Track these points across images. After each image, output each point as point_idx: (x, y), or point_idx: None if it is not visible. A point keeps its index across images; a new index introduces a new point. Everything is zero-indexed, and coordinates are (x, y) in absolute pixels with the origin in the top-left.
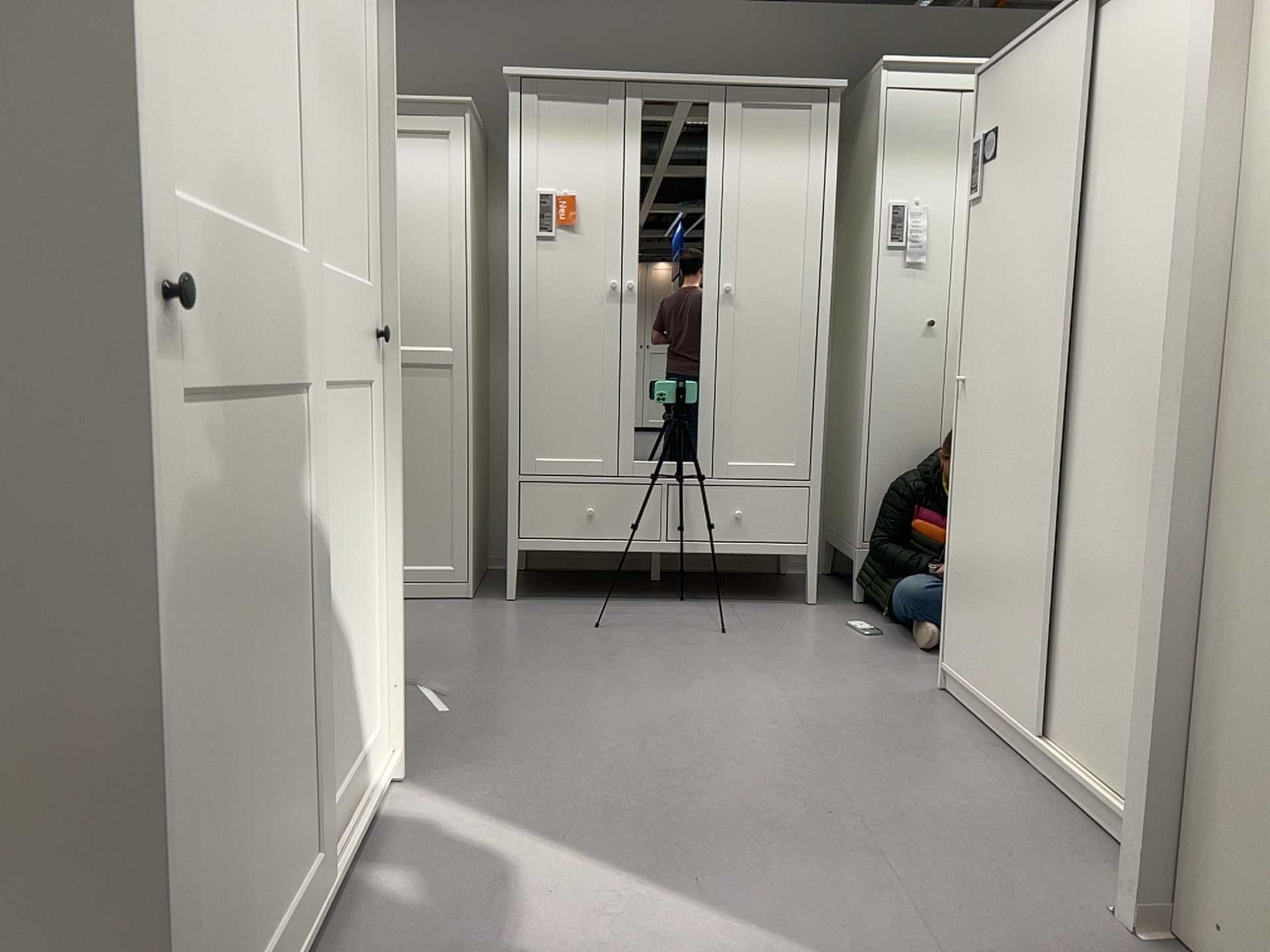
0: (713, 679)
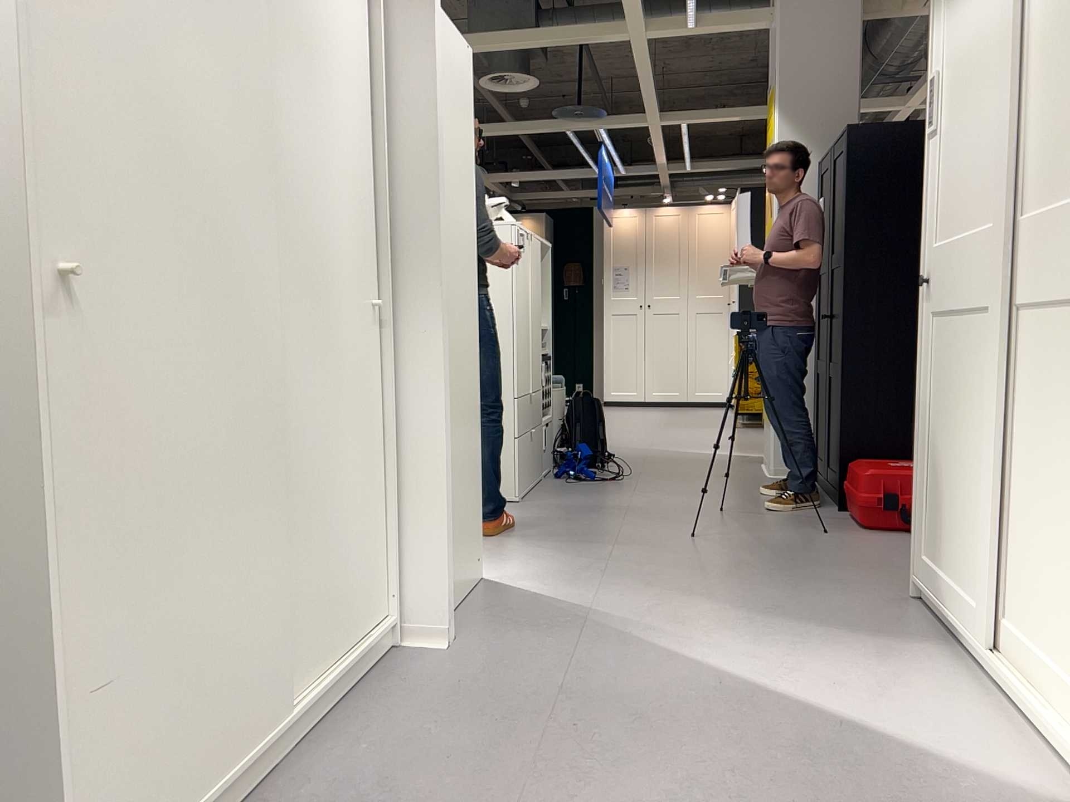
0: None
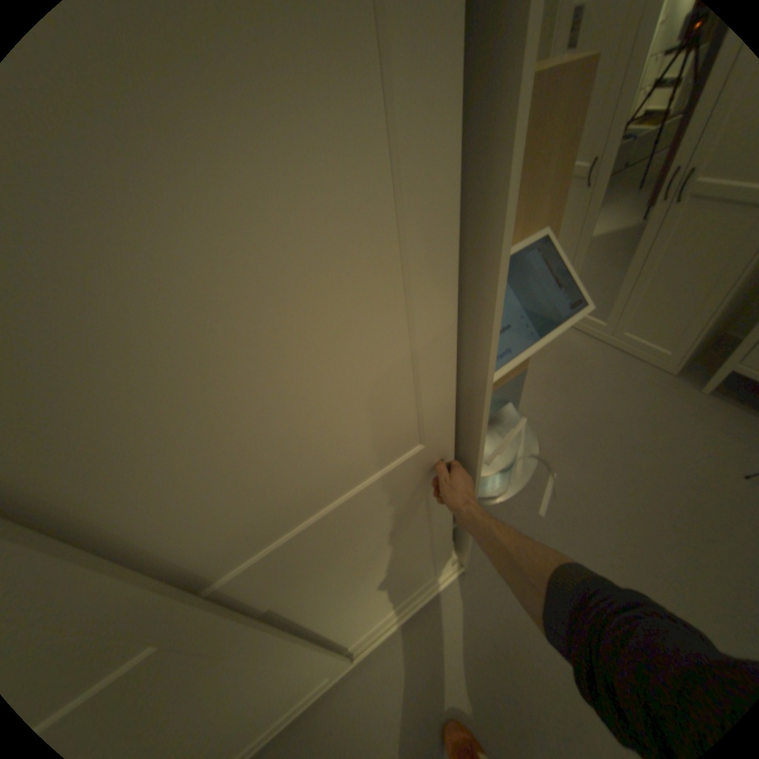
0: None
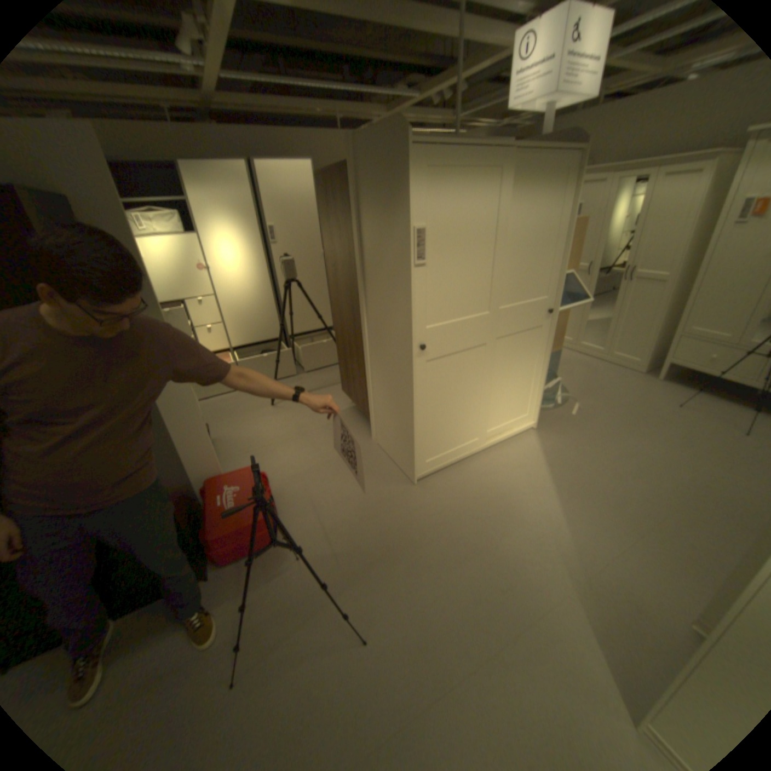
0: (701, 450)
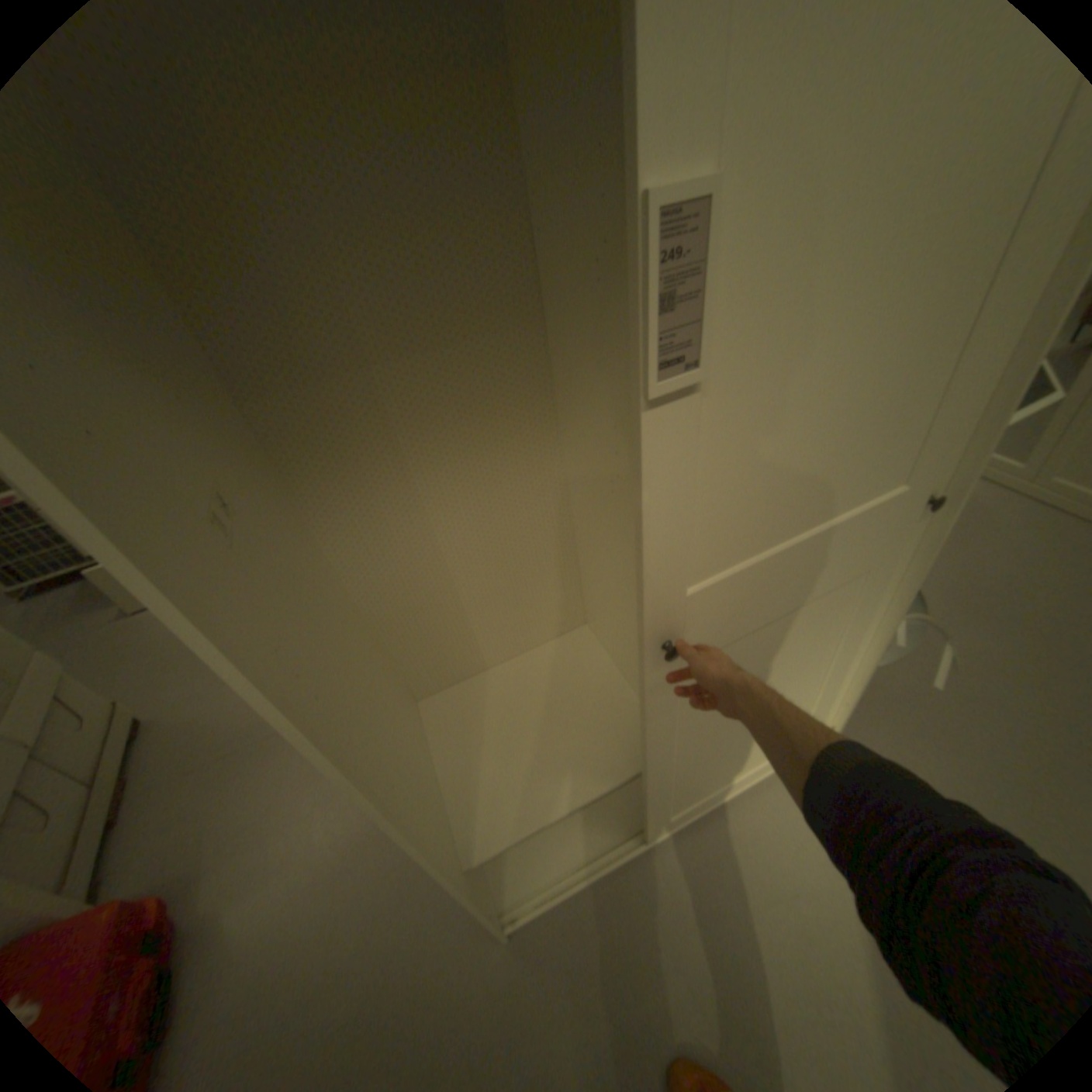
0: None
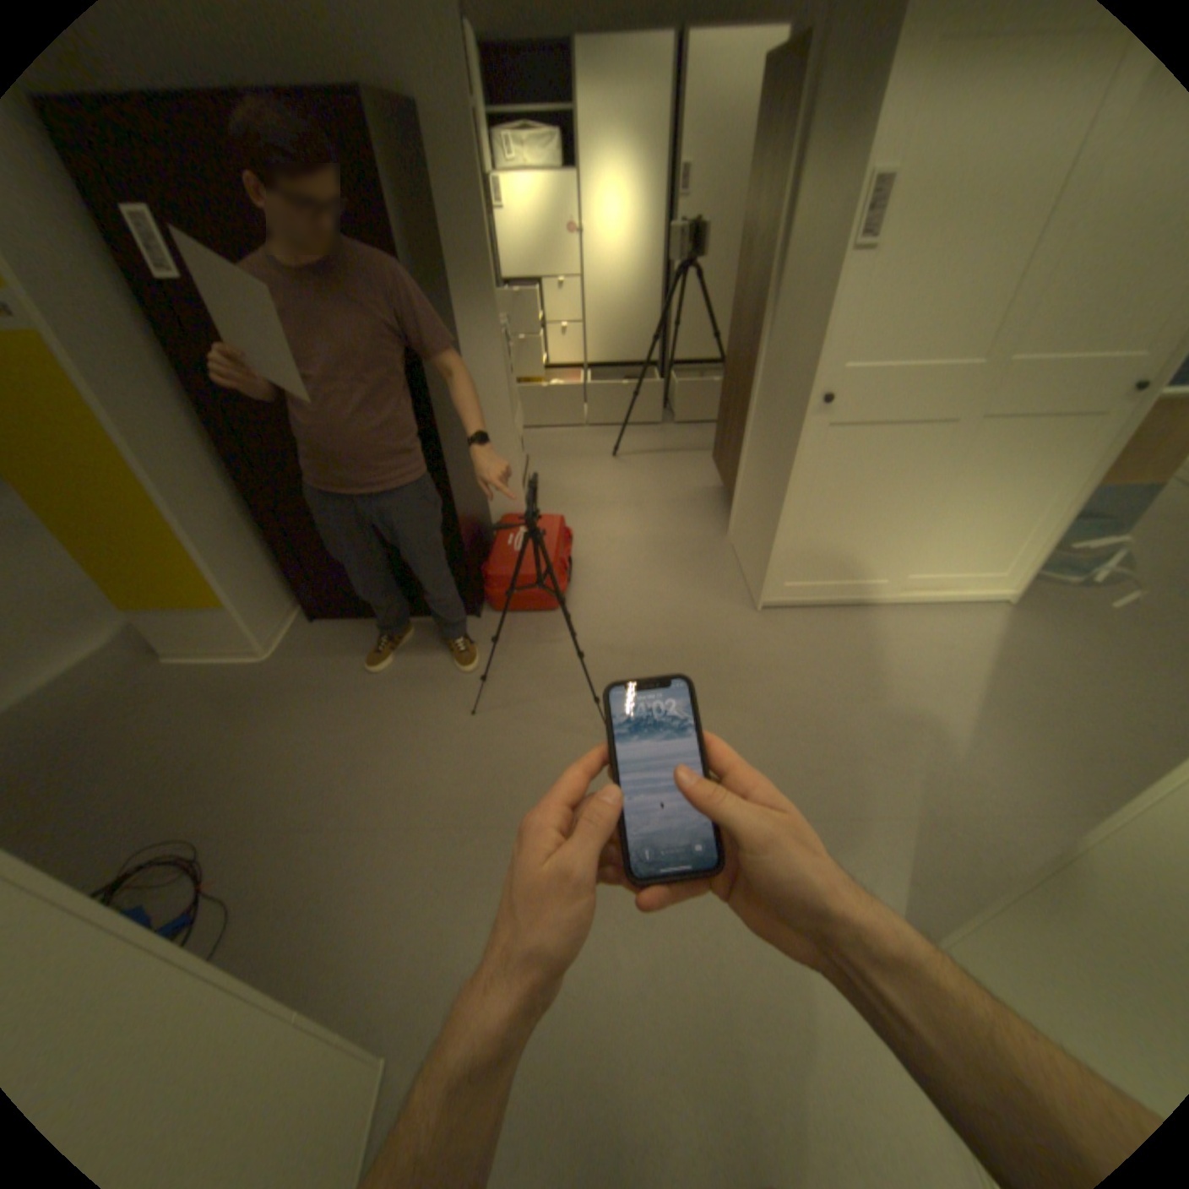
0: None
